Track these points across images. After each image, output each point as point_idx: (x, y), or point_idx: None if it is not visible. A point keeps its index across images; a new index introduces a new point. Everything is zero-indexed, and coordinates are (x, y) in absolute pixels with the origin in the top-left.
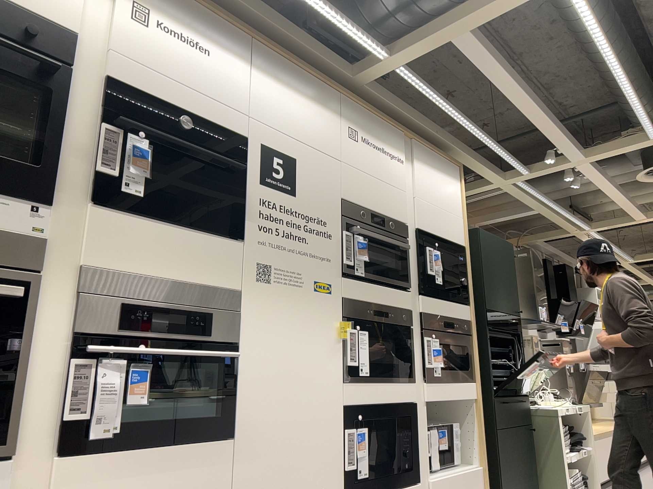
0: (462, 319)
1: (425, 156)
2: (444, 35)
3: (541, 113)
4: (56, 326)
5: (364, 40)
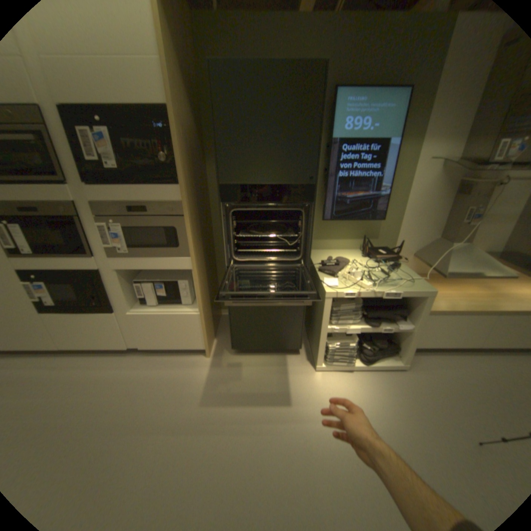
0: (163, 201)
1: None
2: None
3: None
4: None
5: None
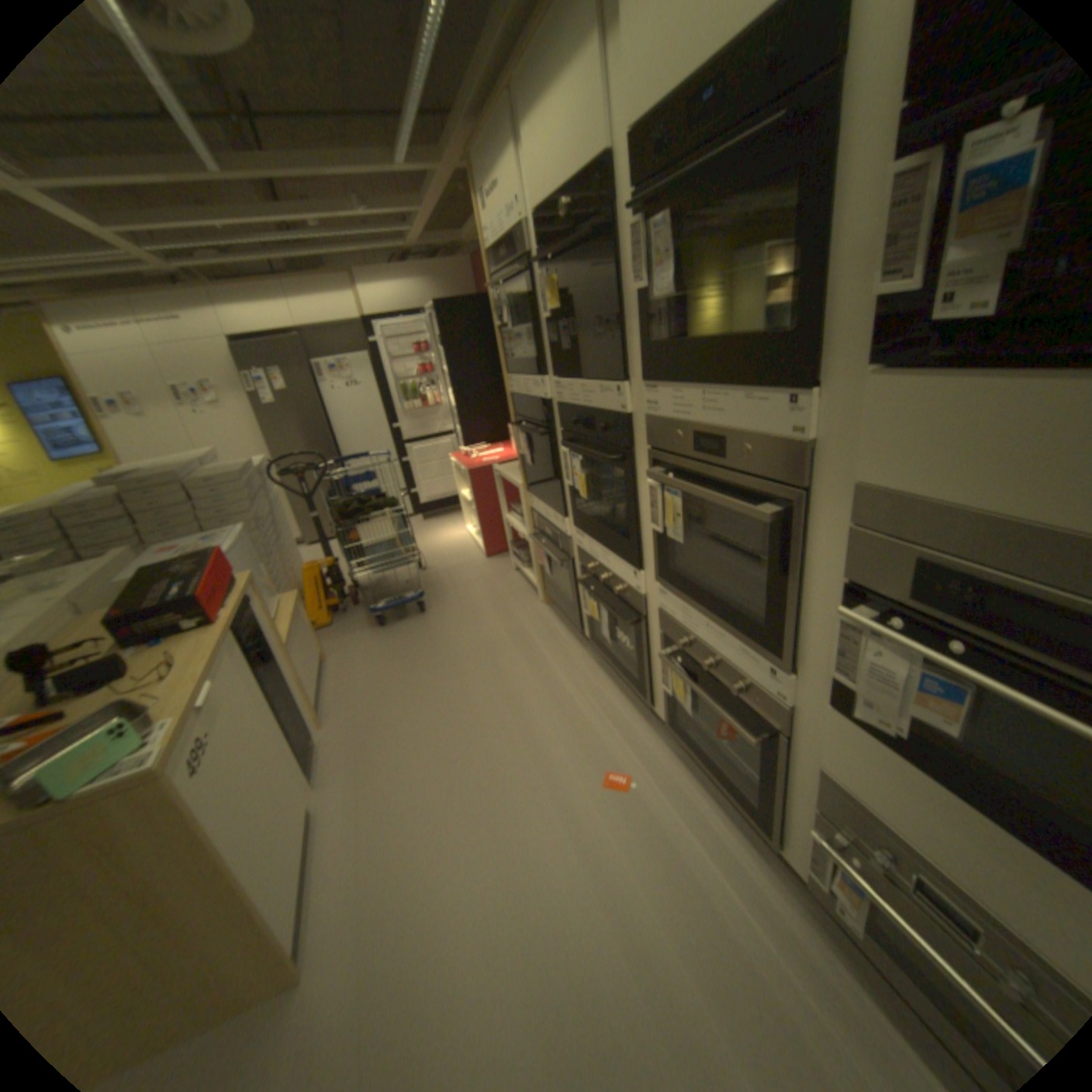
0: None
1: None
2: None
3: None
4: (834, 561)
5: None
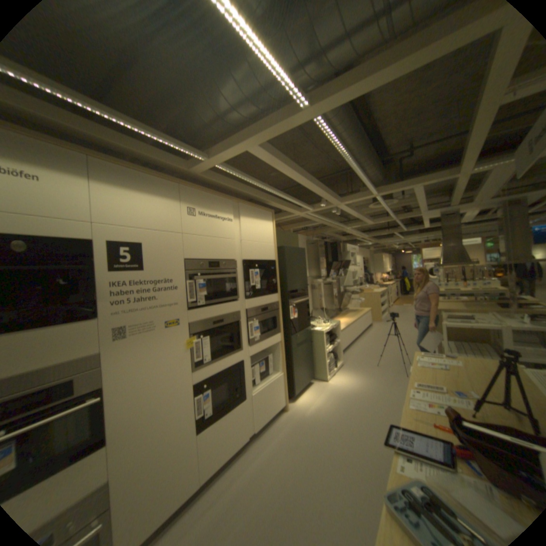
0: (272, 302)
1: (248, 212)
2: (241, 148)
3: (315, 186)
4: None
5: (186, 149)
